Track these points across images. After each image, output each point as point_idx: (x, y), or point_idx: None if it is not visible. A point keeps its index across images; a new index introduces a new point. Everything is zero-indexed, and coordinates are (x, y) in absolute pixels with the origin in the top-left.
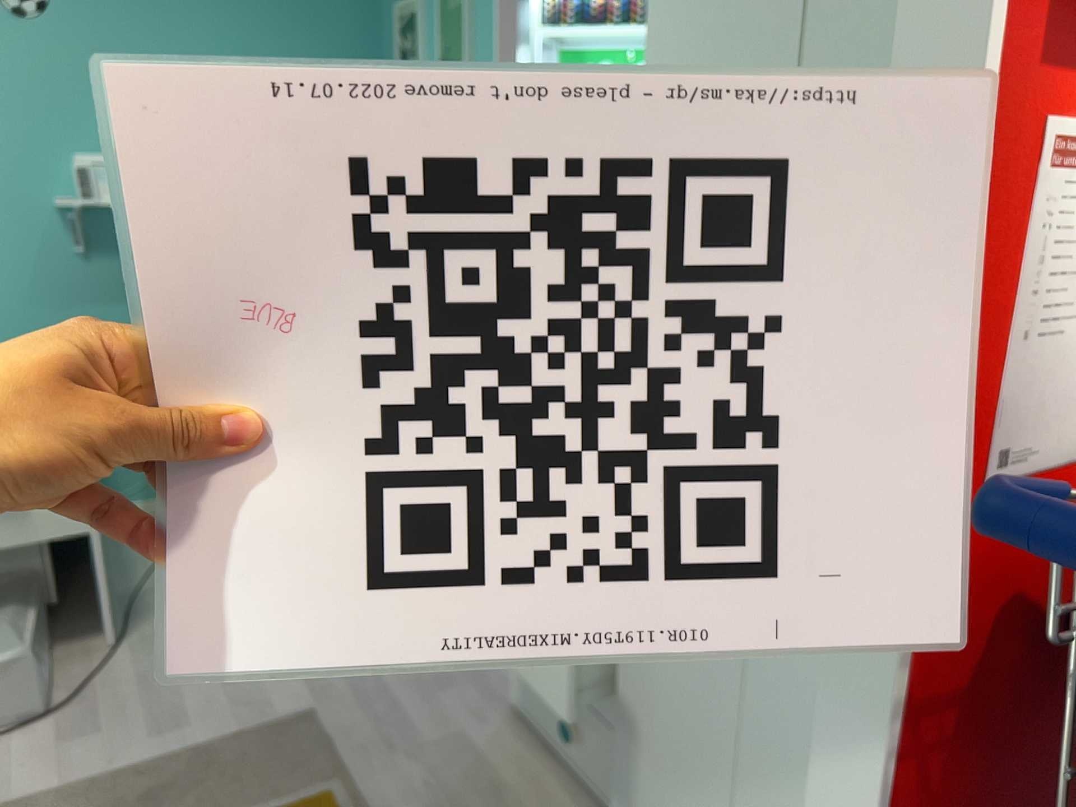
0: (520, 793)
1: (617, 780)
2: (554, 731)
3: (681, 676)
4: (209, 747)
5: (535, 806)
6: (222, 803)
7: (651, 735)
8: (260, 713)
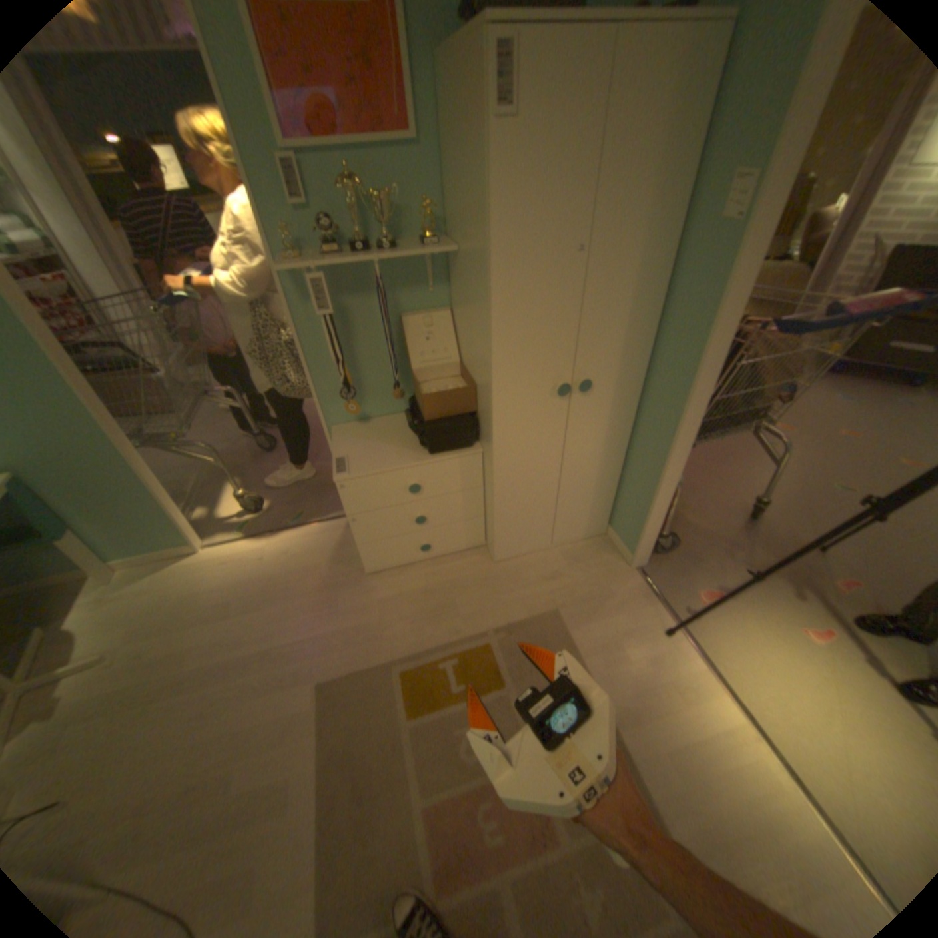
0: (431, 583)
1: (495, 526)
2: (407, 557)
3: (531, 466)
4: (321, 758)
5: (441, 579)
6: (382, 740)
7: (515, 497)
8: (298, 723)
